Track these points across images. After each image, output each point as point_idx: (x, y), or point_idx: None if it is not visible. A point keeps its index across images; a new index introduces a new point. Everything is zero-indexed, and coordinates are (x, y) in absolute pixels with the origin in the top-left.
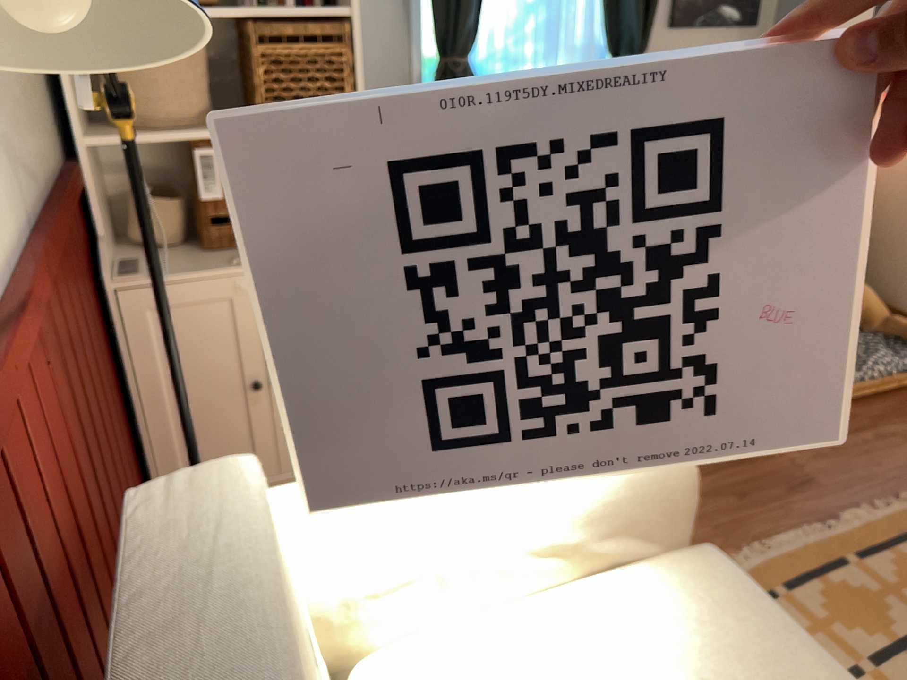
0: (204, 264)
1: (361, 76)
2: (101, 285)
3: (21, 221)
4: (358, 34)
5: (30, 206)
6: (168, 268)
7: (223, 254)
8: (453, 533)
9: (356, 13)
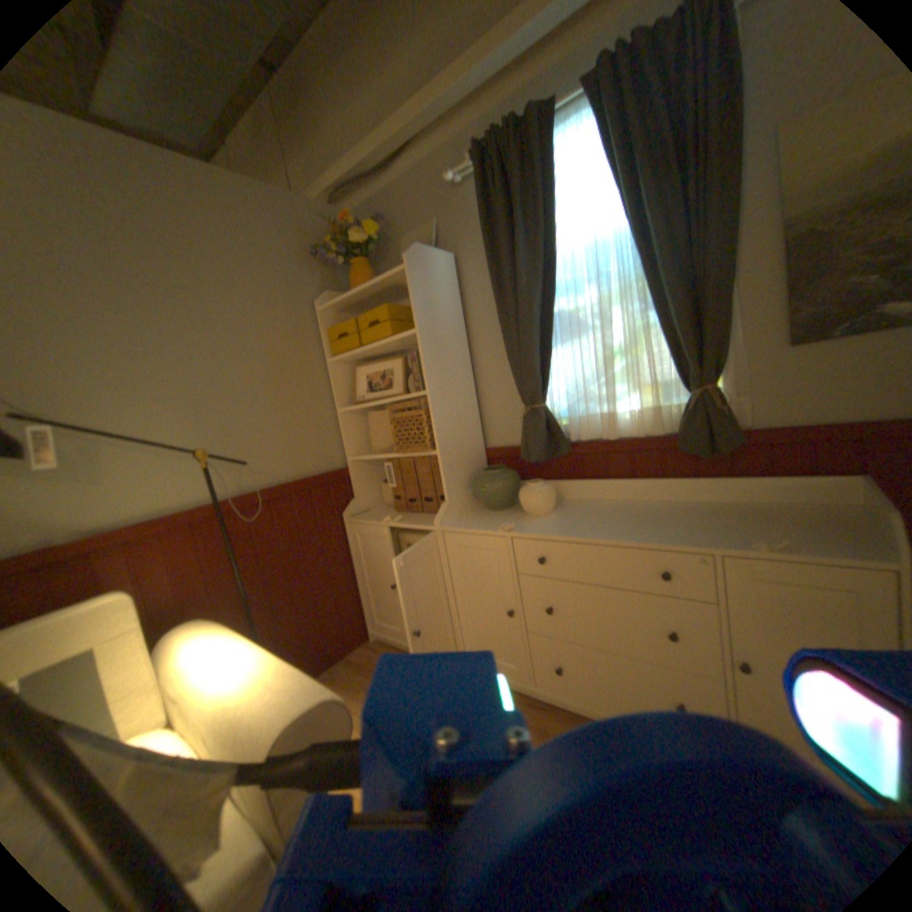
0: (380, 517)
1: (435, 424)
2: (343, 518)
3: (236, 491)
4: (431, 402)
5: (257, 485)
6: (369, 516)
7: (396, 514)
8: (192, 690)
9: (430, 391)
